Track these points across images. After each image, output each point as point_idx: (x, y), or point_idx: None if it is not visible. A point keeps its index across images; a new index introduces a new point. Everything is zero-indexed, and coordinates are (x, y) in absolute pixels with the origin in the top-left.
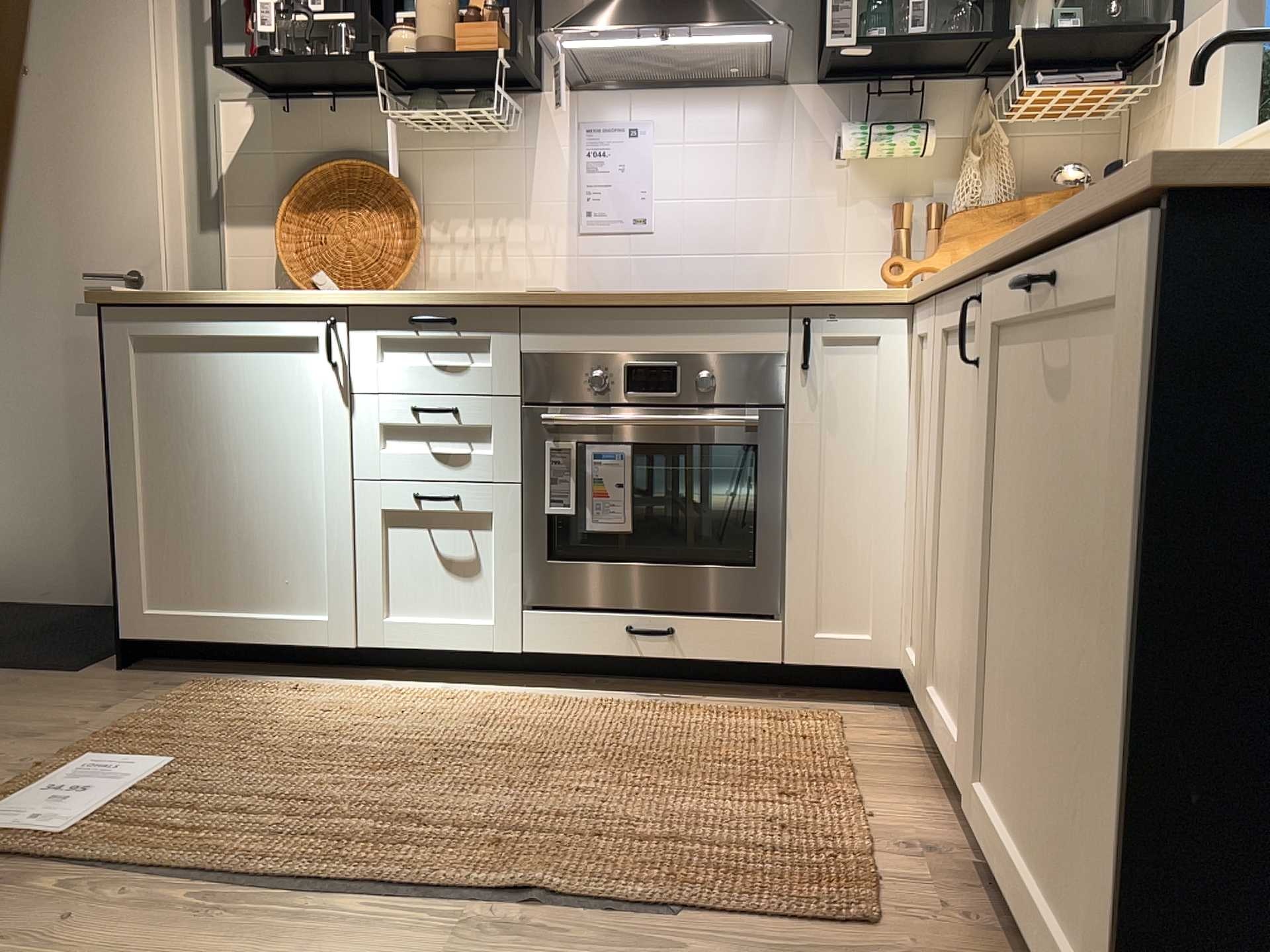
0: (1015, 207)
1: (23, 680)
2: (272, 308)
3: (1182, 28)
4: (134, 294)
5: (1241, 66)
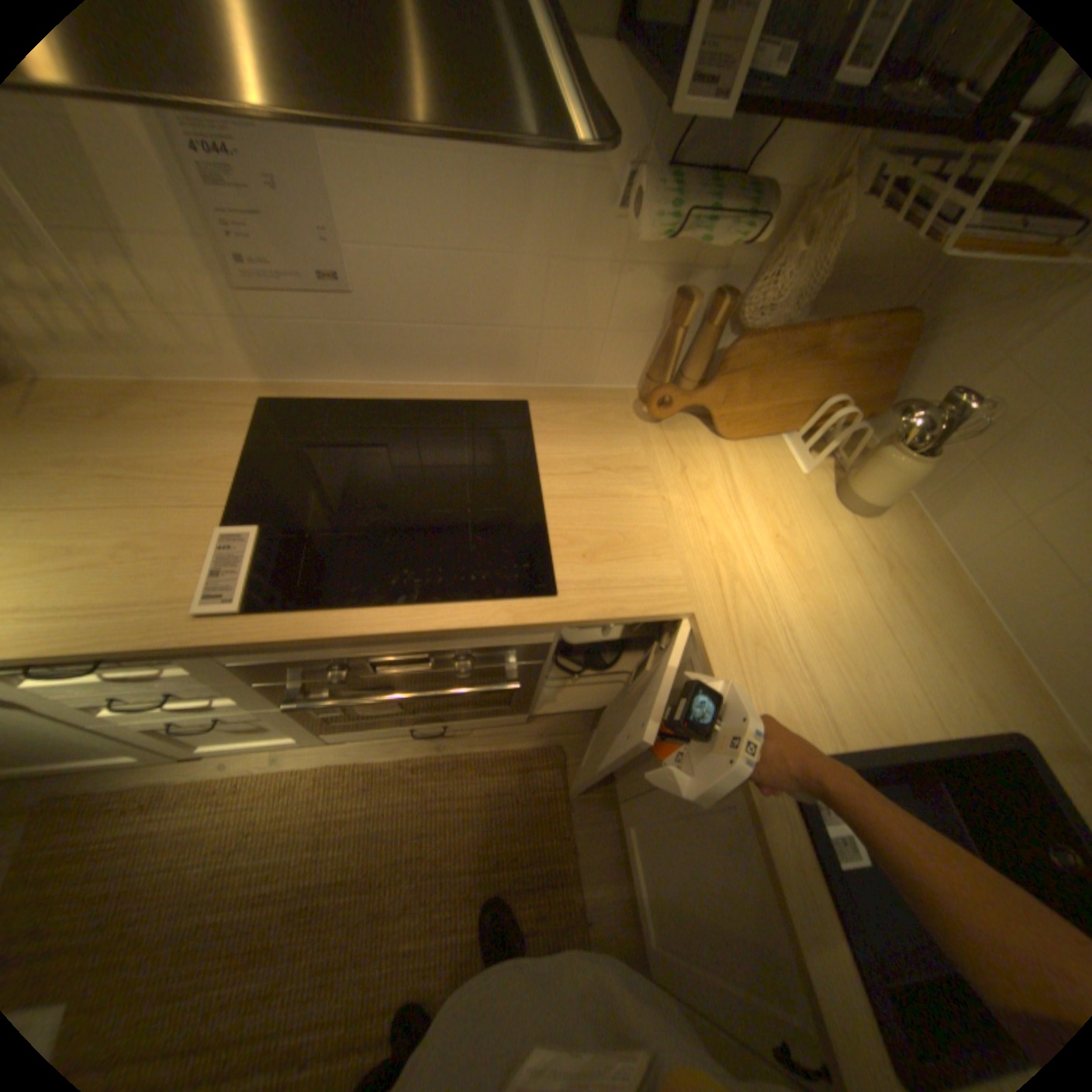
0: (821, 327)
1: None
2: None
3: None
4: None
5: None
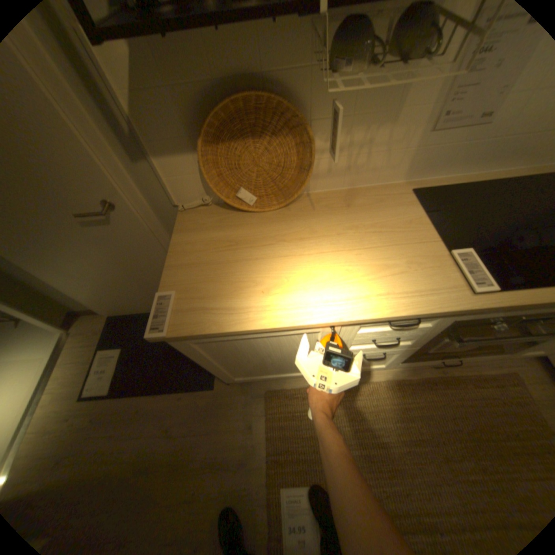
0: None
1: (197, 401)
2: (290, 328)
3: None
4: (185, 335)
5: None
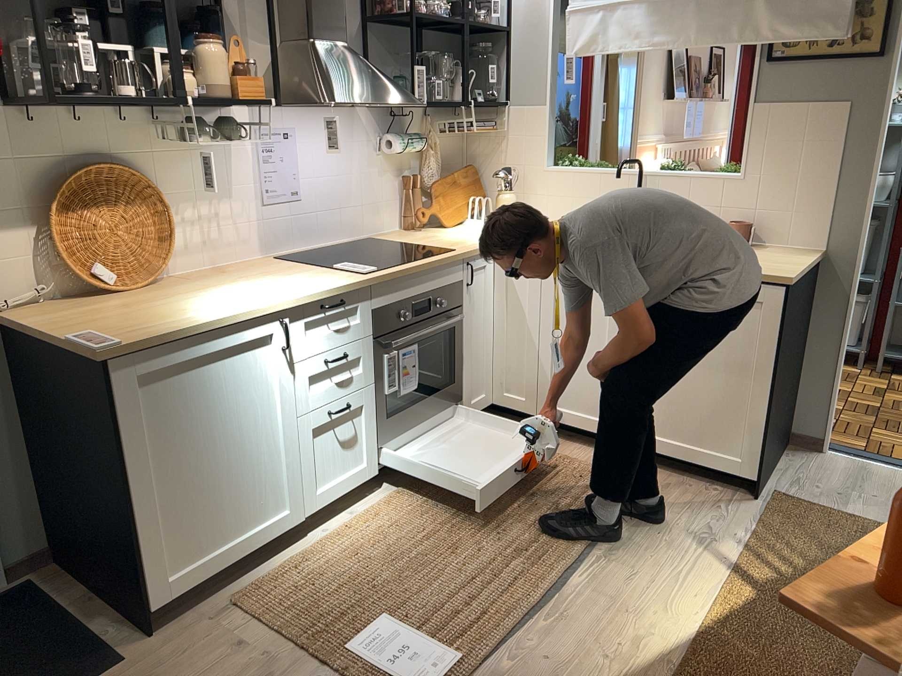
0: (451, 176)
1: None
2: (244, 322)
3: (513, 104)
4: (142, 341)
5: (552, 134)
